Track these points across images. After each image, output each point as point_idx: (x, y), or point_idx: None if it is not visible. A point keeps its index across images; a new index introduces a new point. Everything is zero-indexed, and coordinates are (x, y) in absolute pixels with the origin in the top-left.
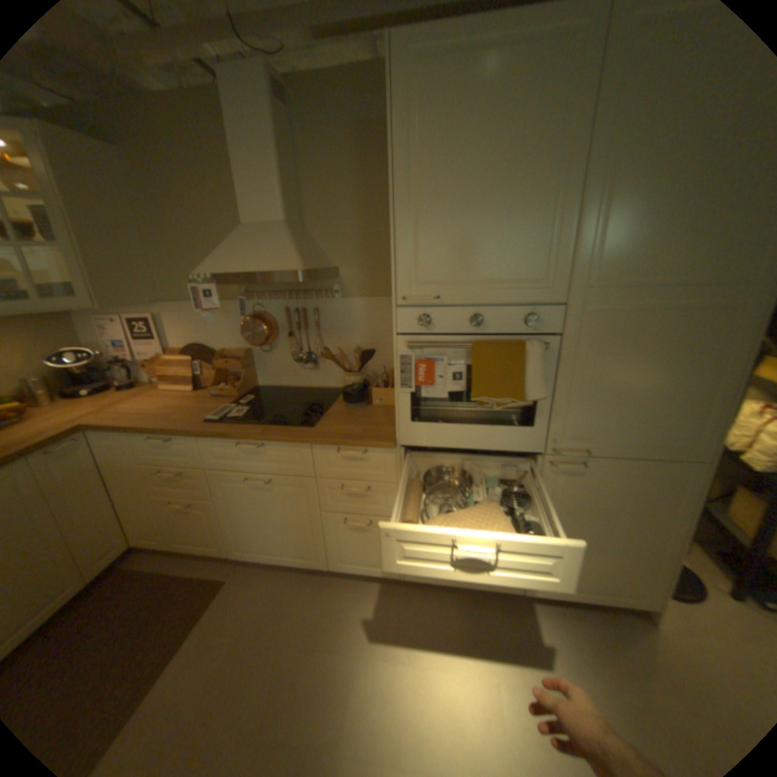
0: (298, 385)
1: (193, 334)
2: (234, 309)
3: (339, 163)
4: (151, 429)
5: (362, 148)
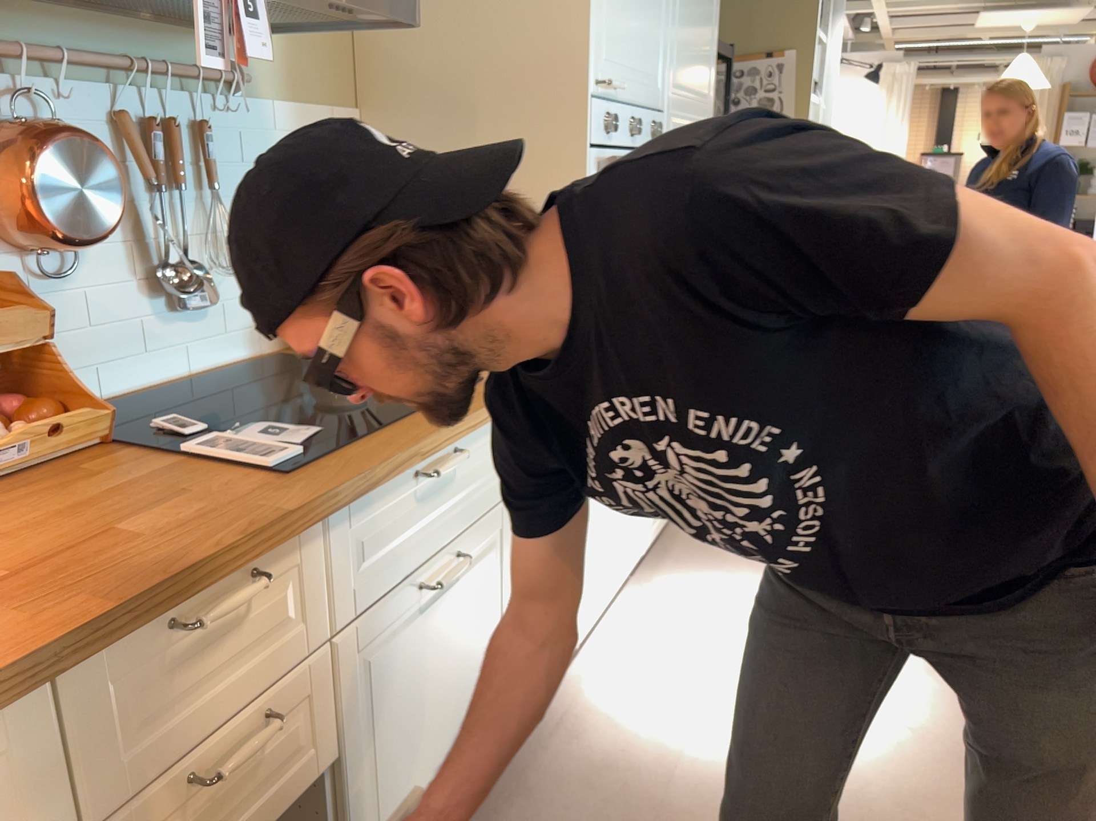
0: (155, 382)
1: None
2: None
3: None
4: (201, 565)
5: None
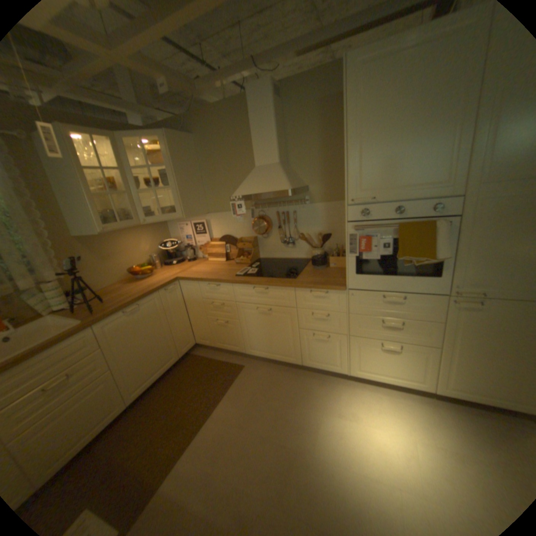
0: (283, 257)
1: (226, 229)
2: (248, 214)
3: (310, 124)
4: (211, 279)
5: (324, 113)
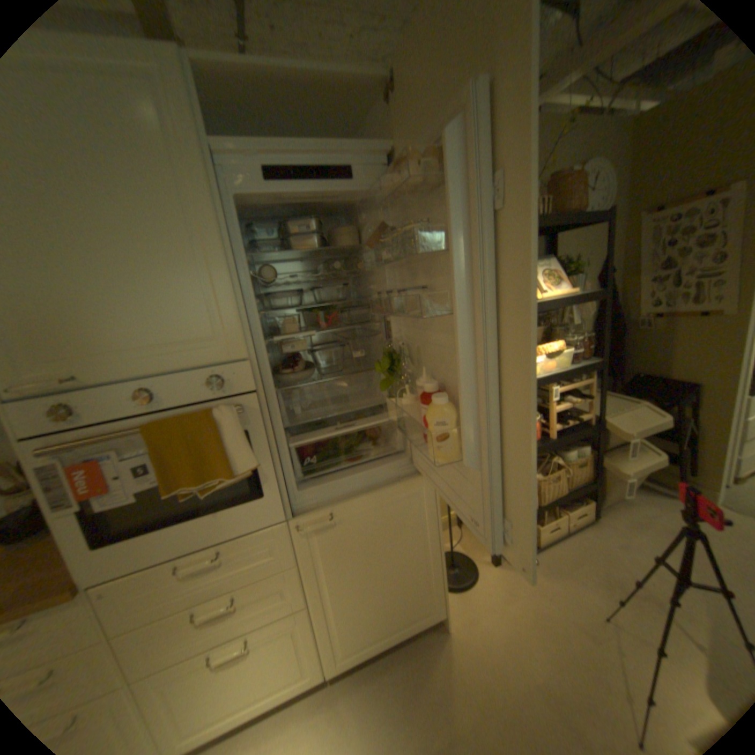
0: None
1: None
2: None
3: None
4: None
5: None
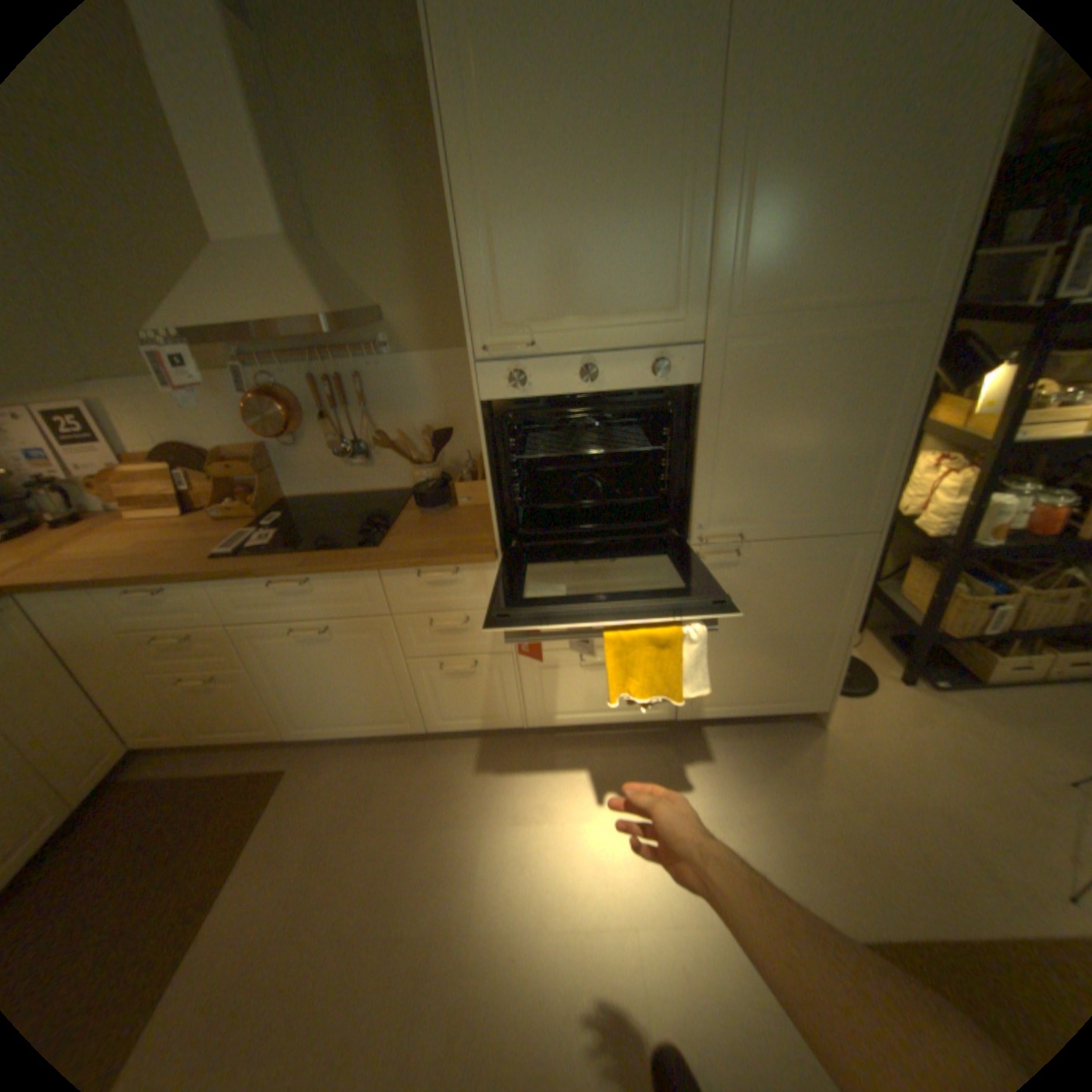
0: (347, 491)
1: (165, 427)
2: (225, 382)
3: (358, 132)
4: (128, 579)
5: (392, 107)
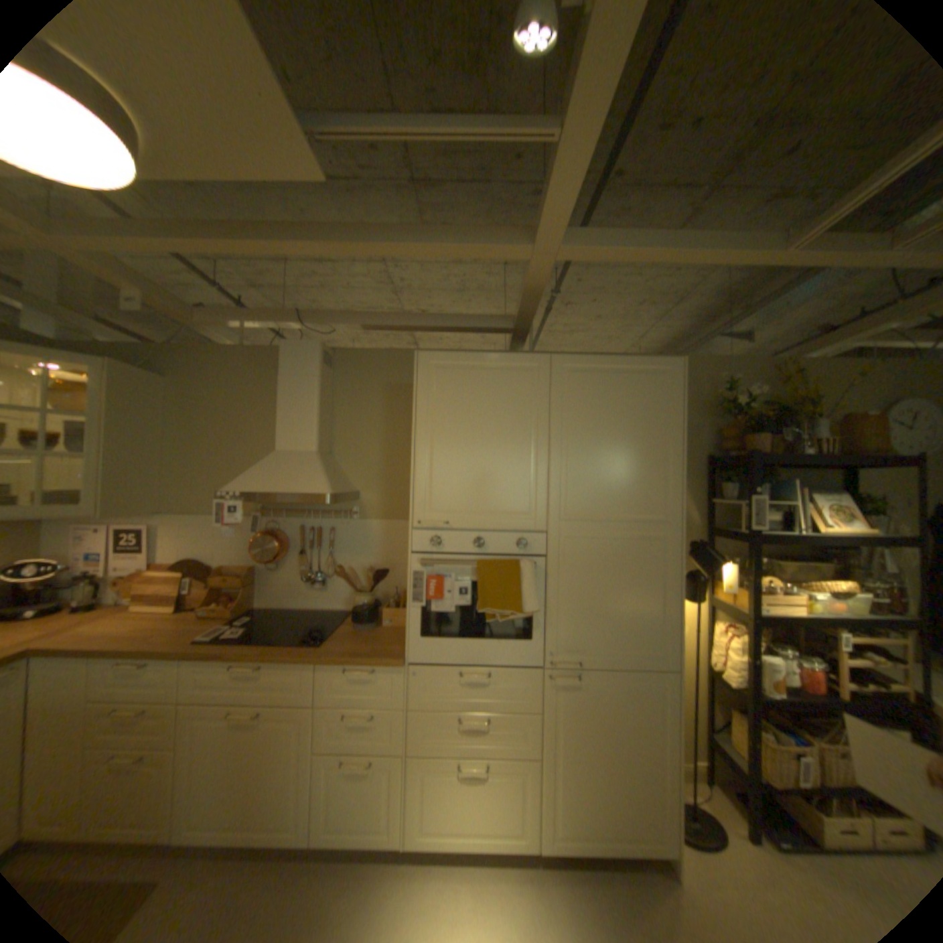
0: (301, 609)
1: (192, 550)
2: (246, 525)
3: (371, 411)
4: (127, 654)
5: (391, 403)
